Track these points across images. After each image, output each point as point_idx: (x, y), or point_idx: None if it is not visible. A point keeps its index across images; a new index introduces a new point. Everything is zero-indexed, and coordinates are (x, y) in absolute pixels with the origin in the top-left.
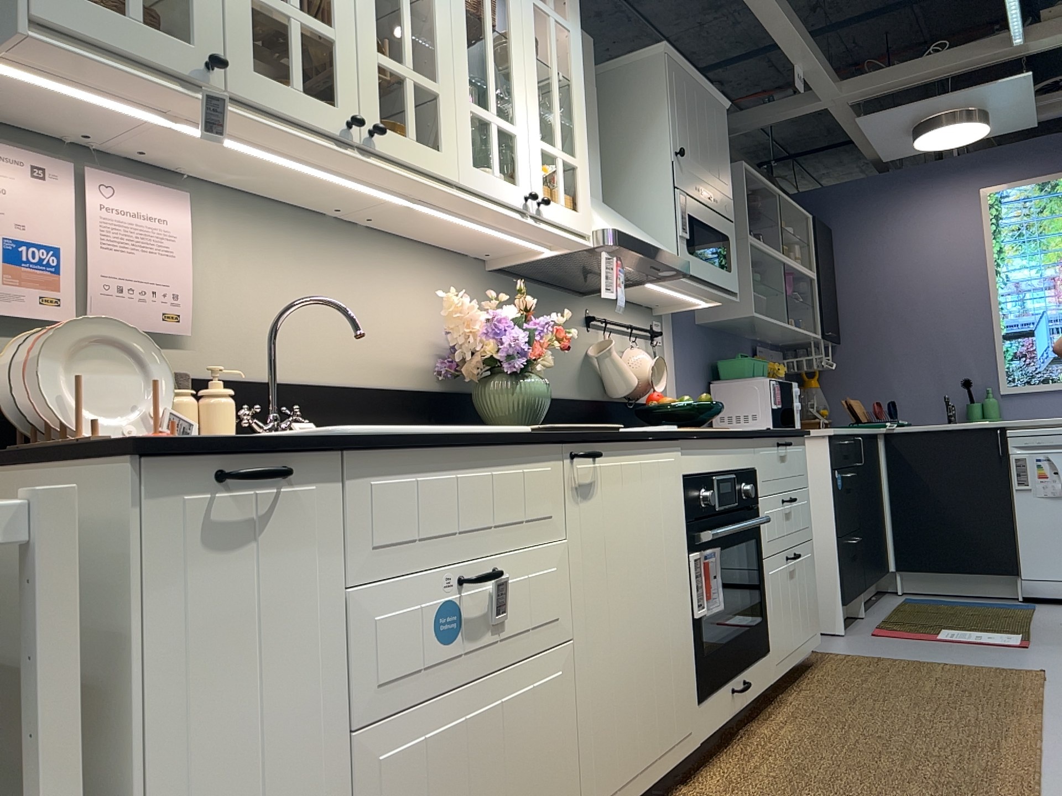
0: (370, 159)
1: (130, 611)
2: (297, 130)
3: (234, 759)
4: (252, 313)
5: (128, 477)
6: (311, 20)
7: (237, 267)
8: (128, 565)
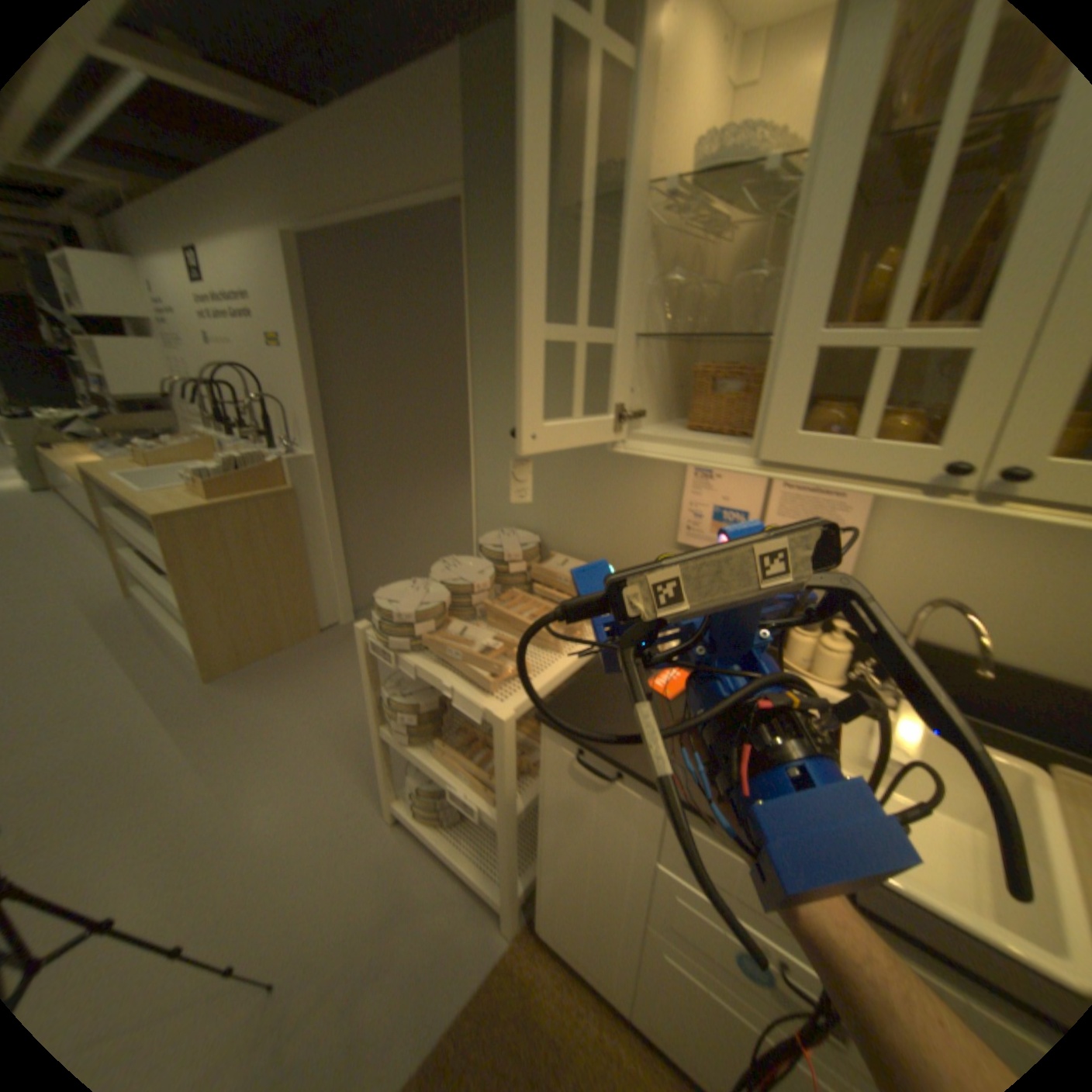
0: (1002, 507)
1: (545, 778)
2: (858, 481)
3: (582, 869)
4: (943, 579)
5: (546, 730)
6: (928, 333)
7: (938, 533)
8: (545, 762)
